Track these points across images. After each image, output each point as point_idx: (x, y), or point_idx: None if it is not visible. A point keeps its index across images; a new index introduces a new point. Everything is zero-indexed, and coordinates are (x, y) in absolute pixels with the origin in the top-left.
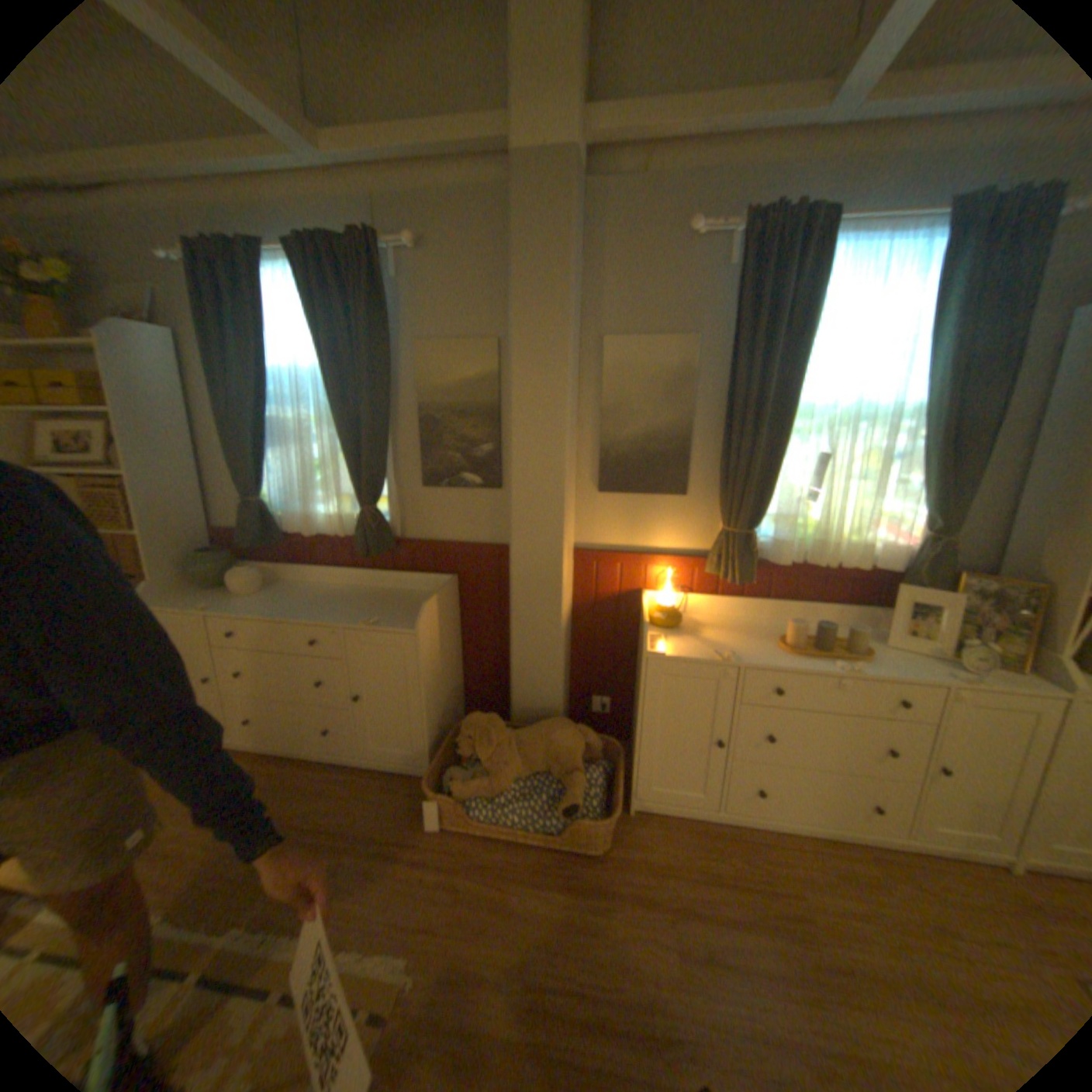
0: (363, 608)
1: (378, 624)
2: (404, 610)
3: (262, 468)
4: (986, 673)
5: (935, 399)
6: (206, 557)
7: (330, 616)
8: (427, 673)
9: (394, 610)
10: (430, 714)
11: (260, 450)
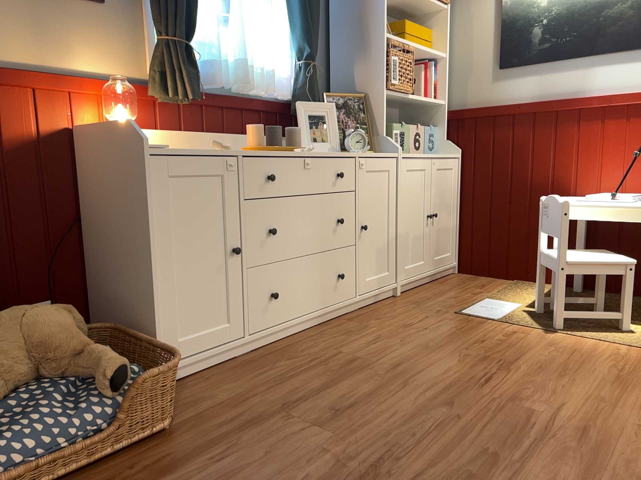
0: None
1: None
2: None
3: None
4: (362, 149)
5: None
6: None
7: None
8: None
9: None
10: None
11: None
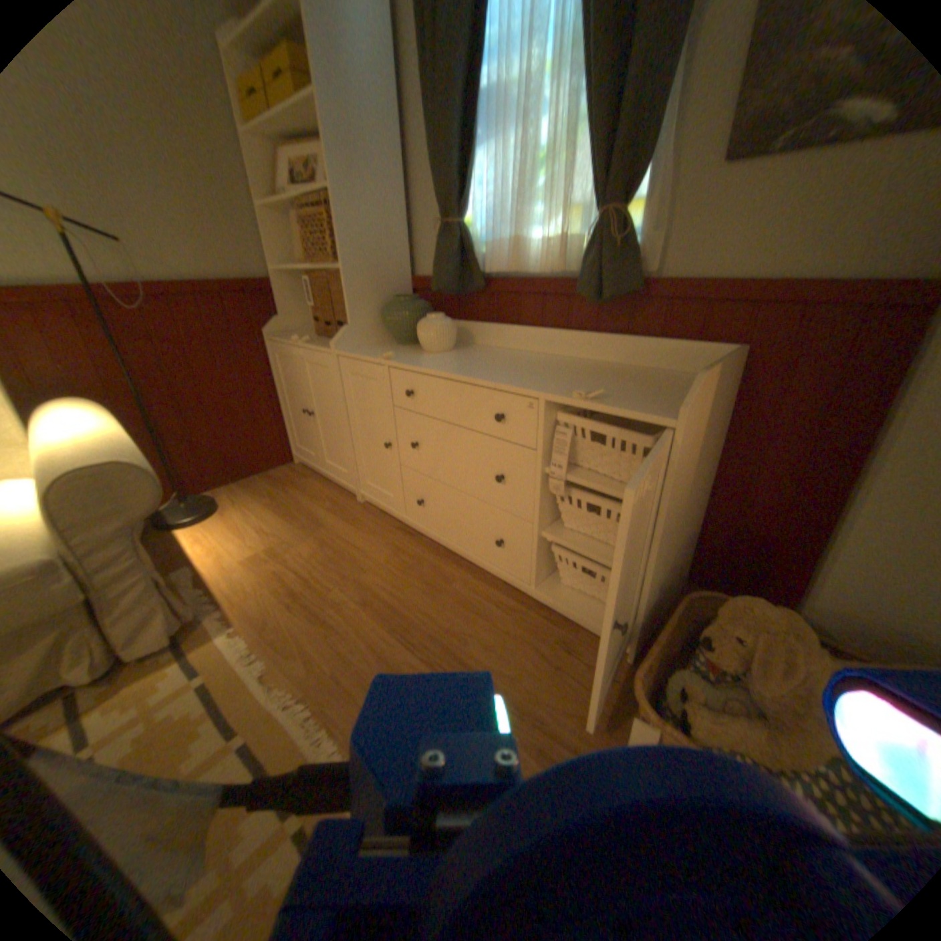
0: (579, 379)
1: (607, 400)
2: (649, 389)
3: (473, 167)
4: None
5: None
6: (405, 301)
7: (532, 381)
8: (676, 503)
9: (630, 387)
10: (661, 569)
11: (473, 140)
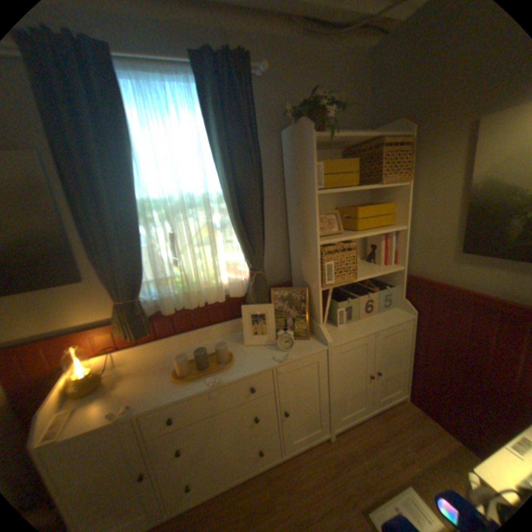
0: None
1: None
2: None
3: None
4: (290, 349)
5: (223, 189)
6: None
7: None
8: None
9: None
10: None
11: None
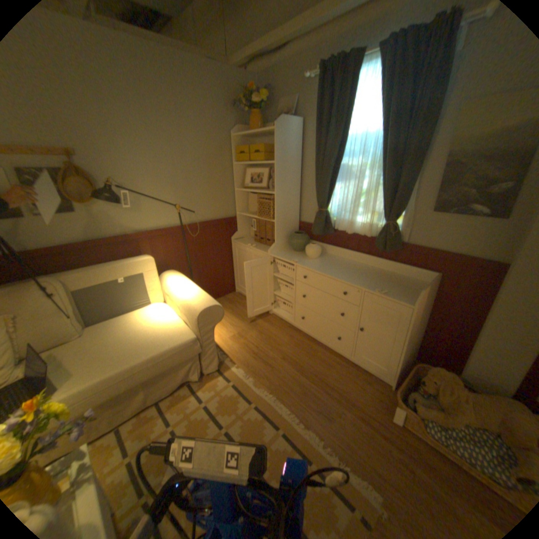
0: (375, 280)
1: (388, 294)
2: (403, 289)
3: (333, 193)
4: None
5: None
6: (299, 236)
7: (357, 281)
8: (412, 332)
9: (395, 287)
10: (406, 355)
11: (334, 183)
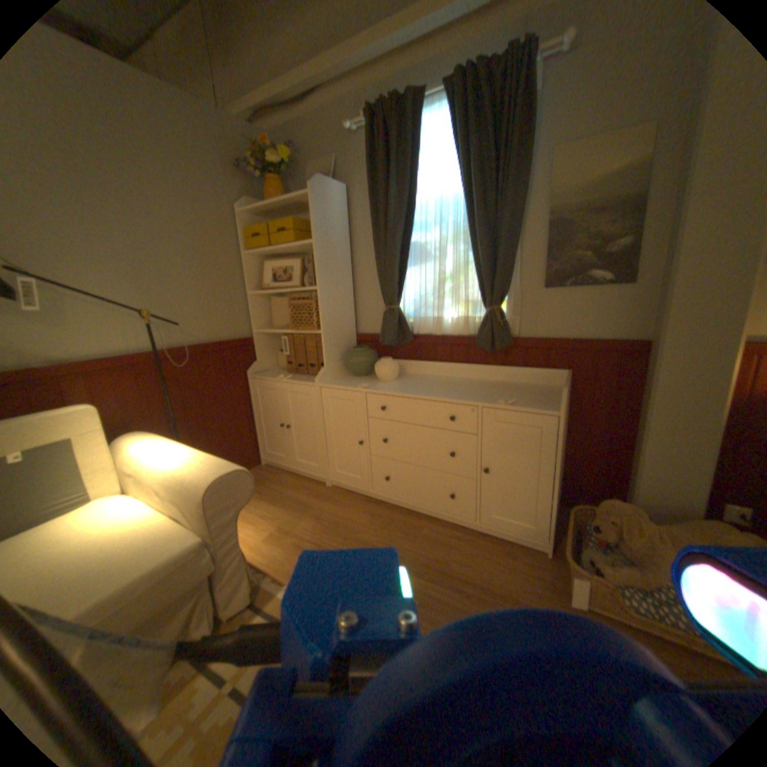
0: (490, 392)
1: (516, 404)
2: (531, 396)
3: (406, 281)
4: None
5: None
6: (362, 350)
7: (466, 396)
8: (561, 454)
9: (521, 395)
10: (558, 493)
11: (404, 267)
